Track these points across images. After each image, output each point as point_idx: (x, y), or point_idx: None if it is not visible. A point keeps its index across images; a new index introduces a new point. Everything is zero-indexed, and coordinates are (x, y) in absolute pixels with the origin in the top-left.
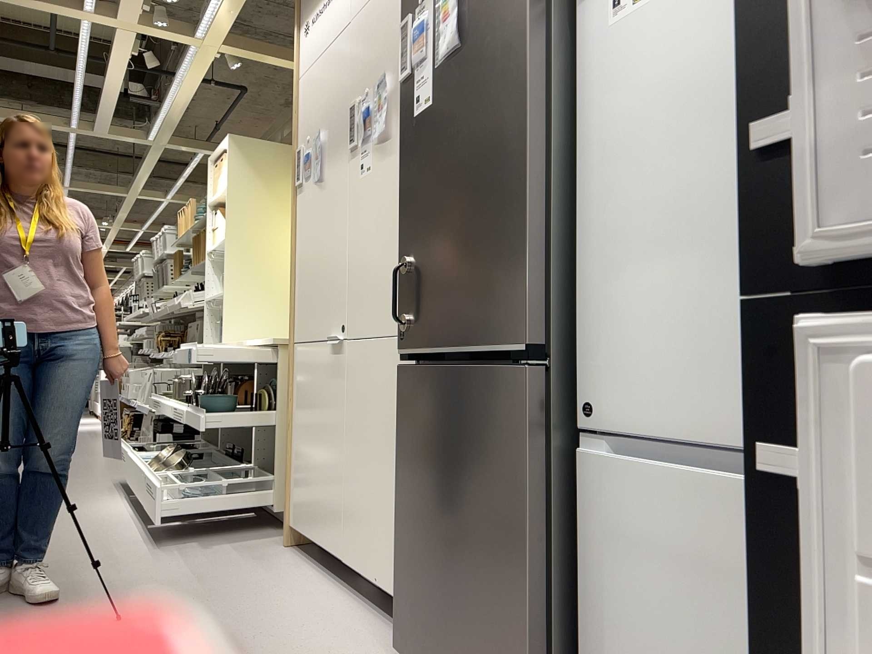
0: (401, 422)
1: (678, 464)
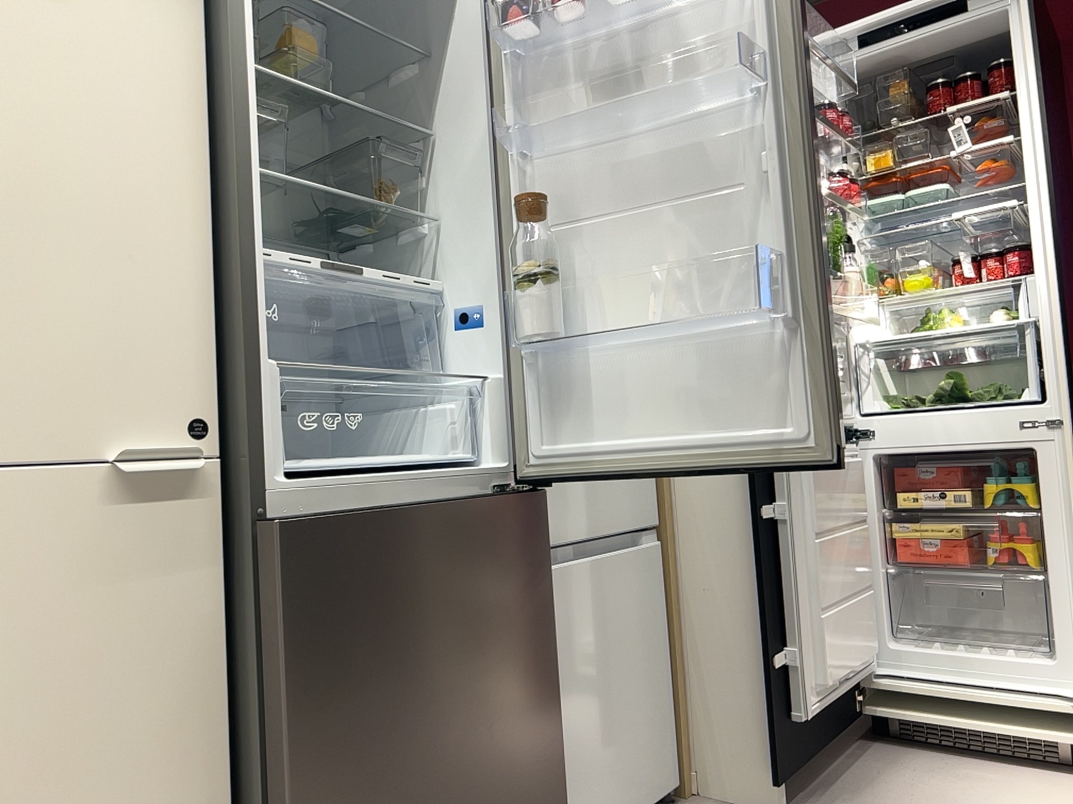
0: (296, 630)
1: (576, 555)
